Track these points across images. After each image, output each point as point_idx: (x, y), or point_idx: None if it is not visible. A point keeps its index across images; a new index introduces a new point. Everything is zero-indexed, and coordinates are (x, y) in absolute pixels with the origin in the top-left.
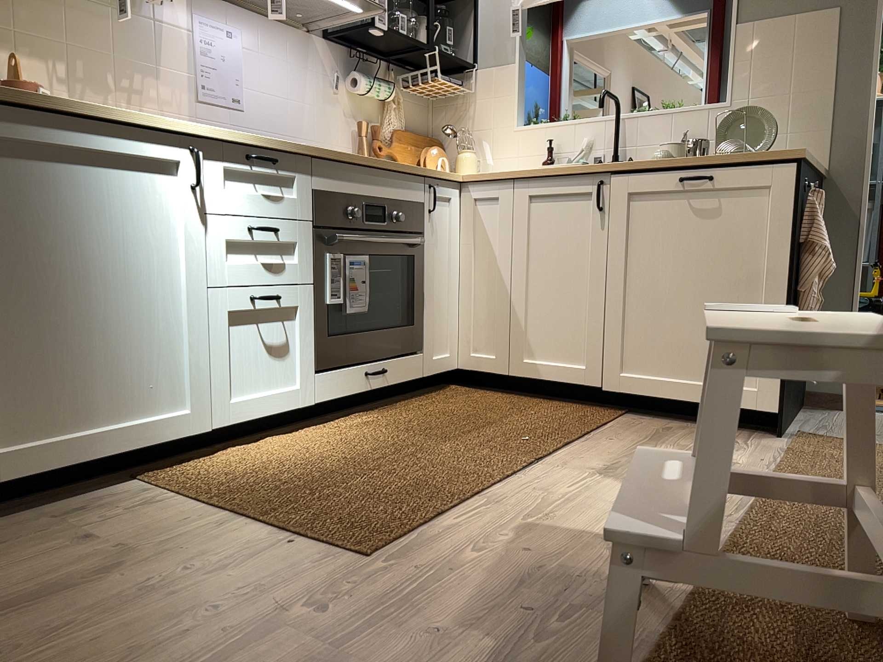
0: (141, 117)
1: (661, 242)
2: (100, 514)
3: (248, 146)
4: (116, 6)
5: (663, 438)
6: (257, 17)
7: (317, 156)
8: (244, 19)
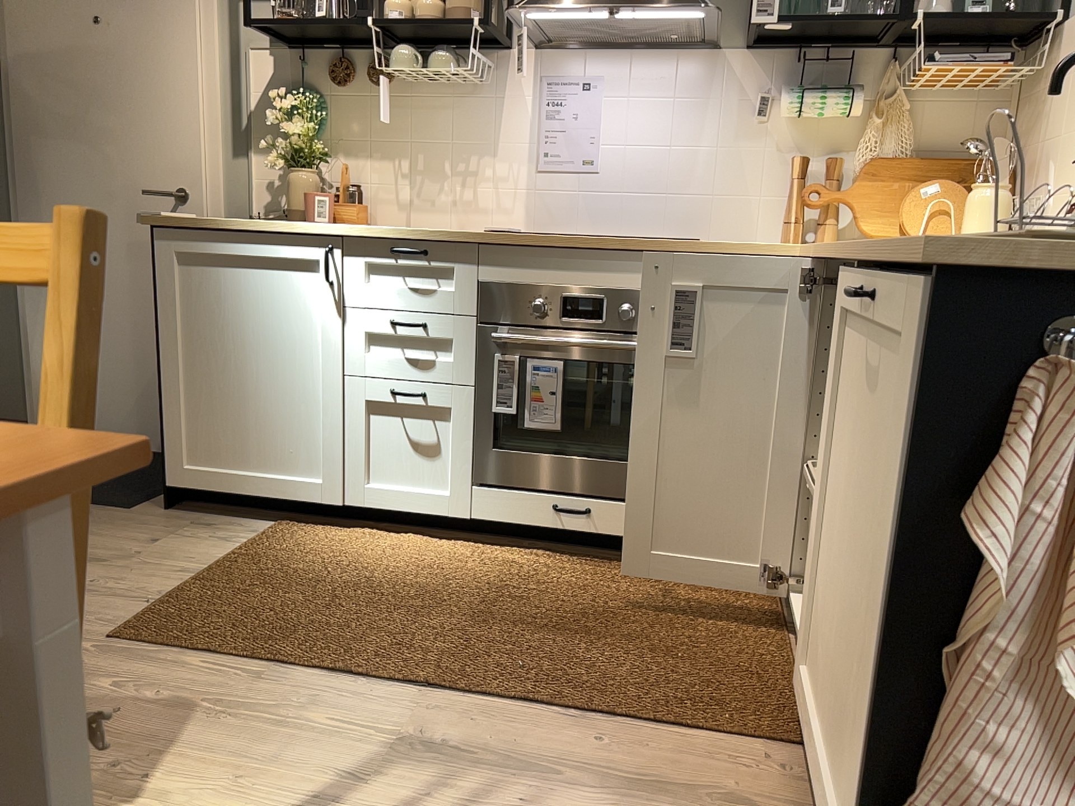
0: (286, 226)
1: (848, 432)
2: (204, 532)
3: (390, 240)
4: (455, 94)
5: (653, 799)
6: (638, 52)
7: (482, 244)
8: (604, 64)
